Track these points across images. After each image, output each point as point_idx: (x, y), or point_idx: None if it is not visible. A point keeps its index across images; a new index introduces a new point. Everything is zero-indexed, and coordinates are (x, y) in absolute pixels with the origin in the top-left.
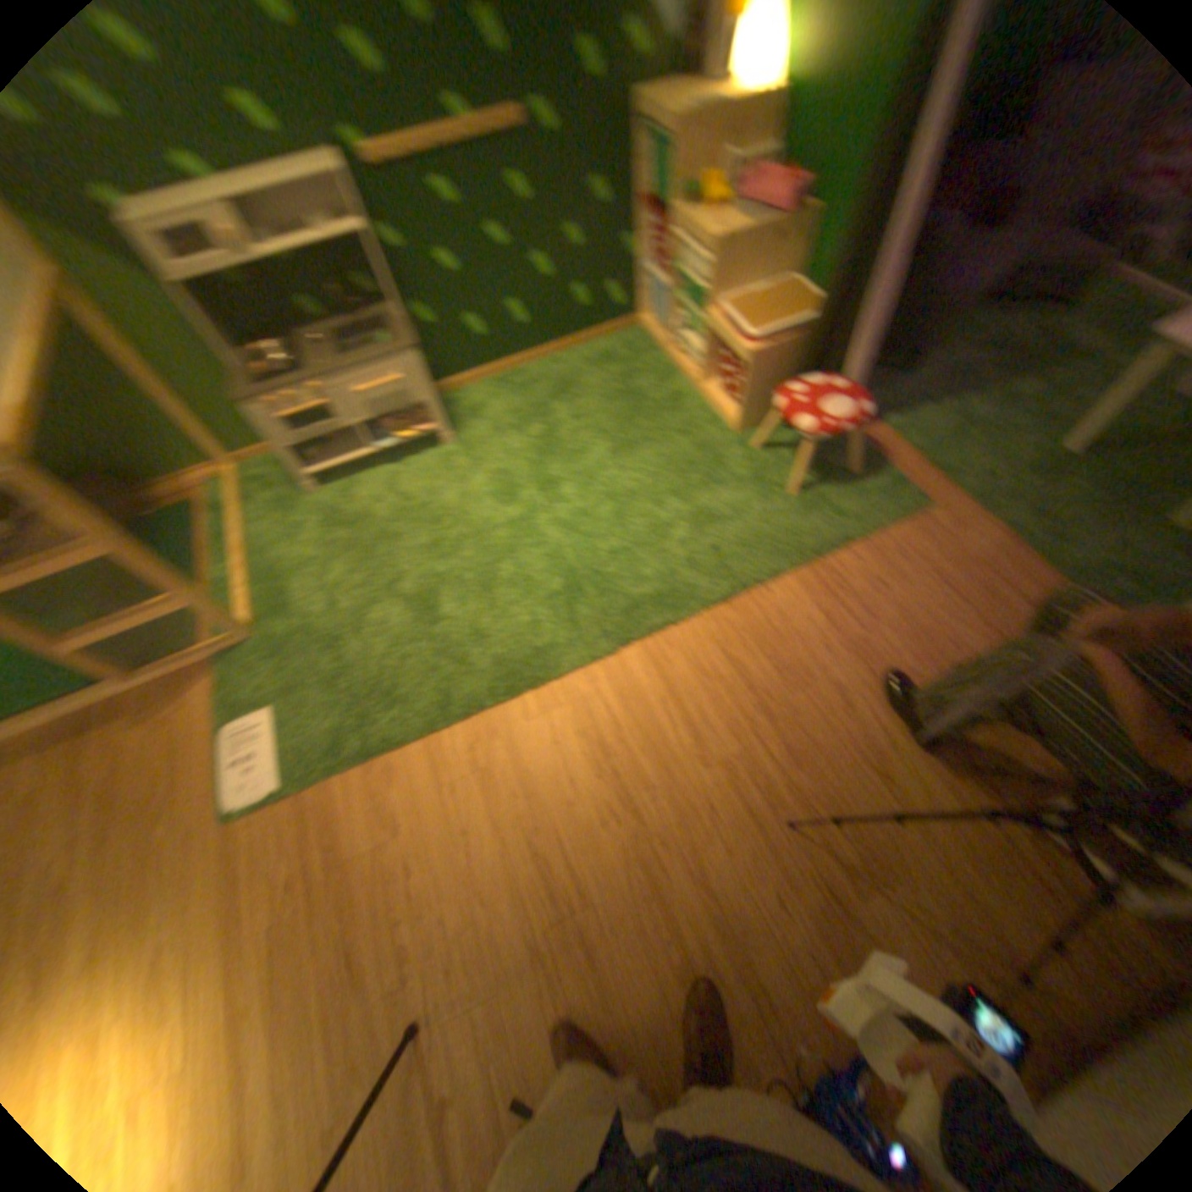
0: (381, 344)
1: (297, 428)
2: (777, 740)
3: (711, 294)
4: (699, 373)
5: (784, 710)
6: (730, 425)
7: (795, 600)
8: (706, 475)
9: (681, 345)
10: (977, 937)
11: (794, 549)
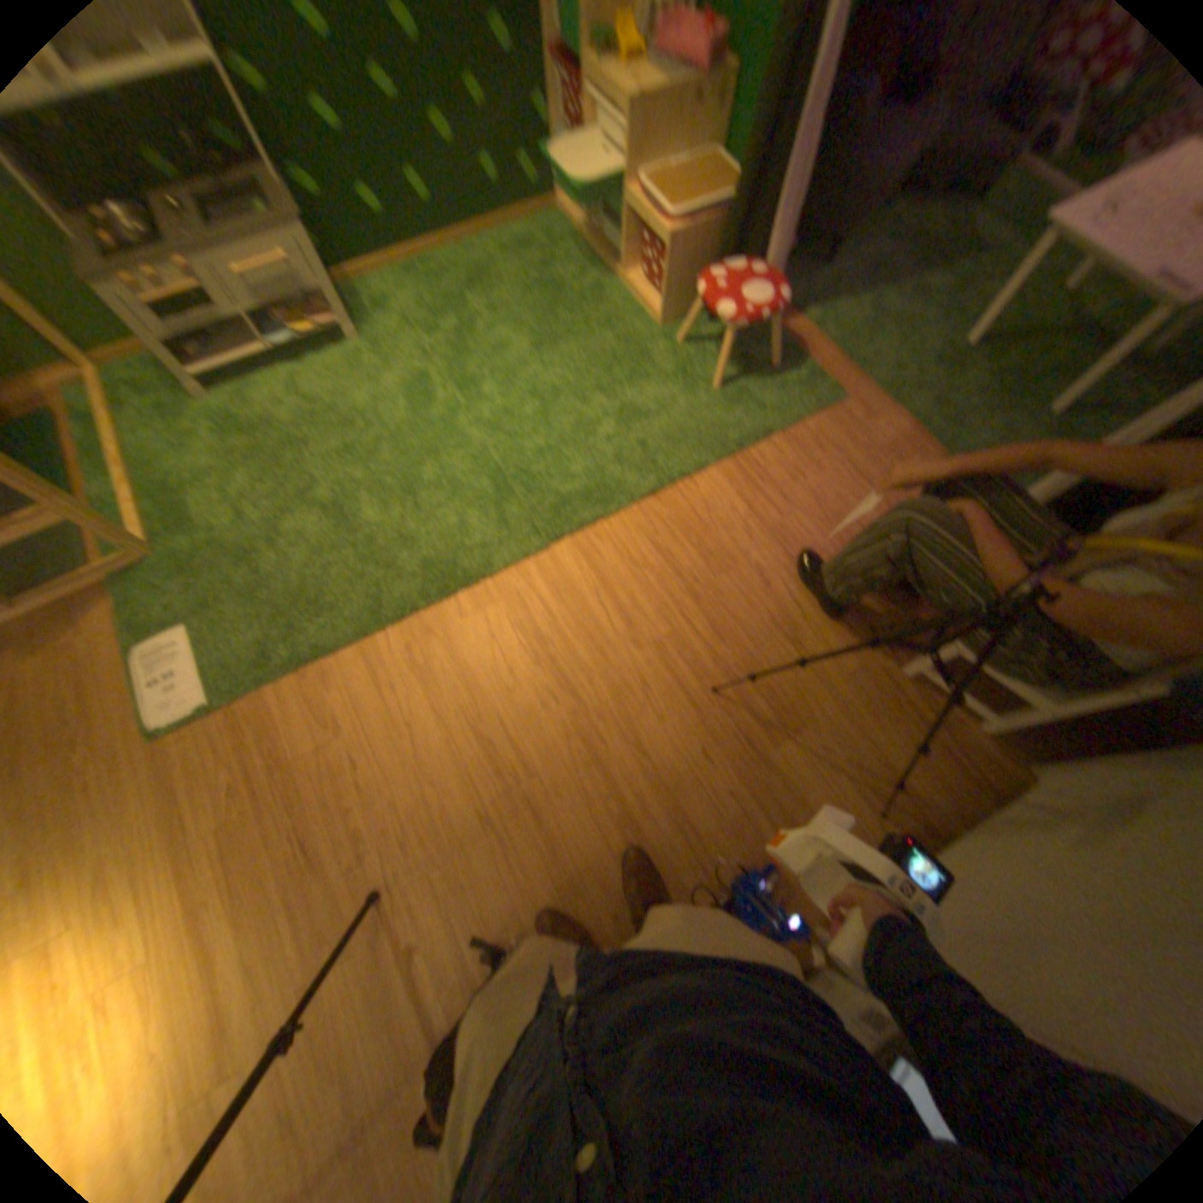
0: (267, 219)
1: (178, 320)
2: (703, 621)
3: (632, 170)
4: (624, 265)
5: (710, 594)
6: (657, 321)
7: (720, 493)
8: (634, 373)
9: (605, 234)
10: (868, 767)
11: (719, 445)
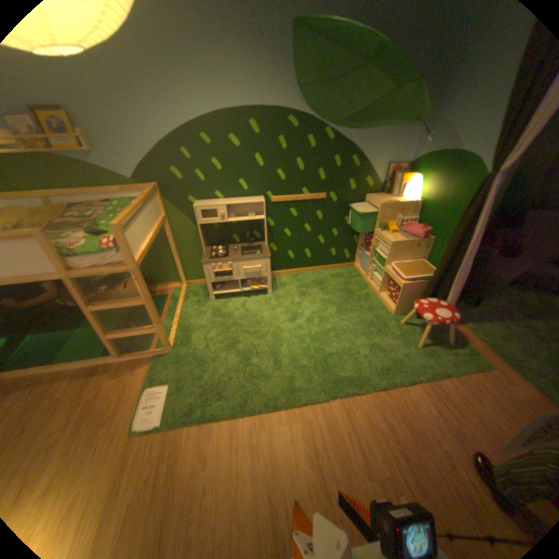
0: (258, 255)
1: (218, 277)
2: (411, 477)
3: (388, 260)
4: (379, 289)
5: (416, 459)
6: (392, 312)
7: (422, 400)
8: (379, 330)
9: (372, 277)
10: None
11: (421, 374)
